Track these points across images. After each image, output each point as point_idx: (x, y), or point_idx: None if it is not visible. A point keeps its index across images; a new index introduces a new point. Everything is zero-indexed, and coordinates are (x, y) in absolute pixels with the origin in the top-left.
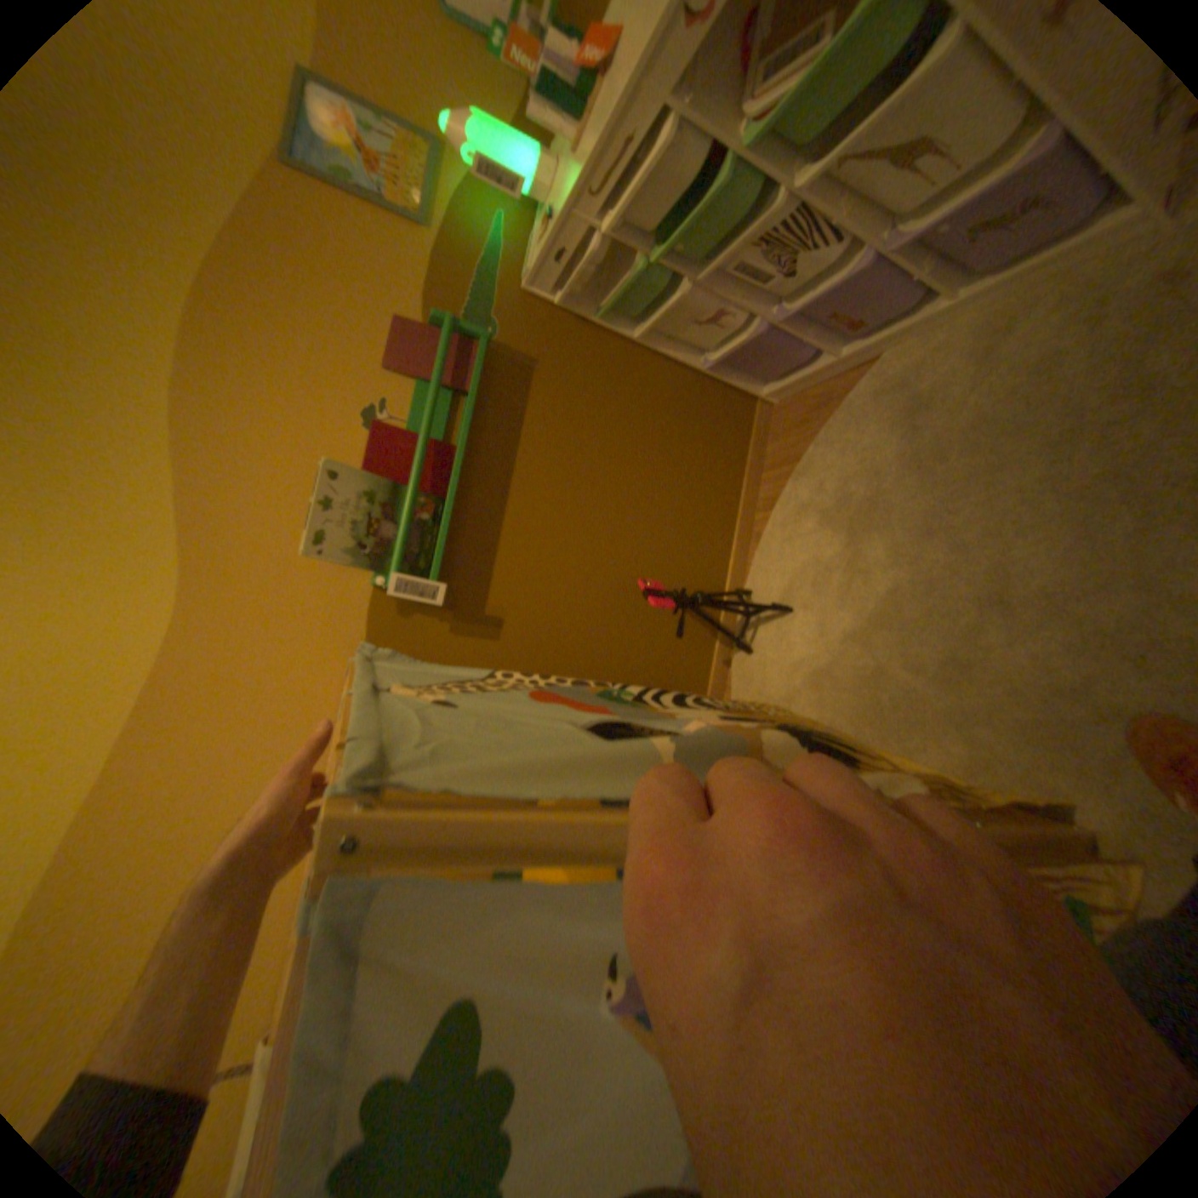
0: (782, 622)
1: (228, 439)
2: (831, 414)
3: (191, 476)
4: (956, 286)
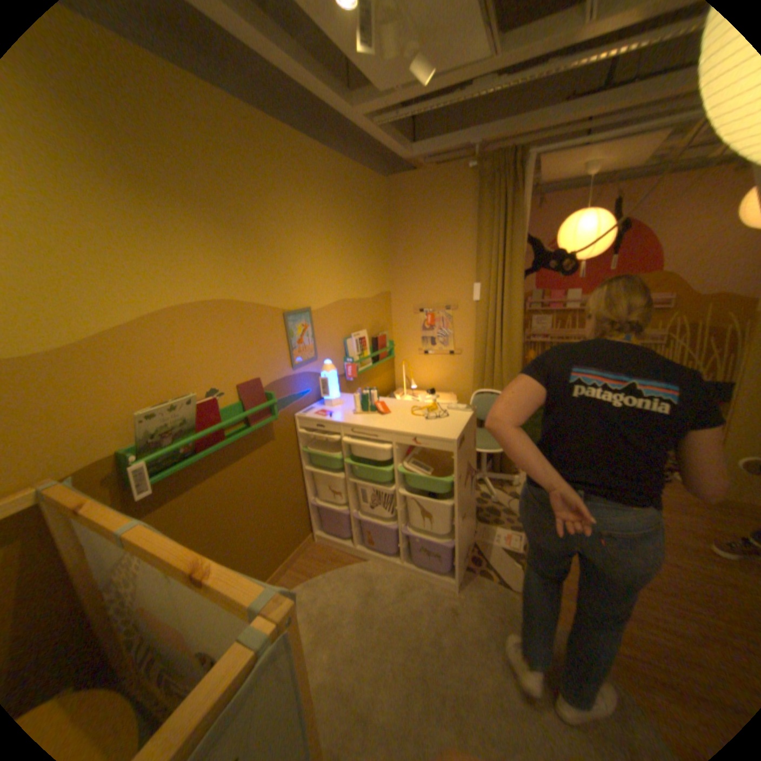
0: None
1: (164, 340)
2: (335, 567)
3: (132, 331)
4: (403, 559)
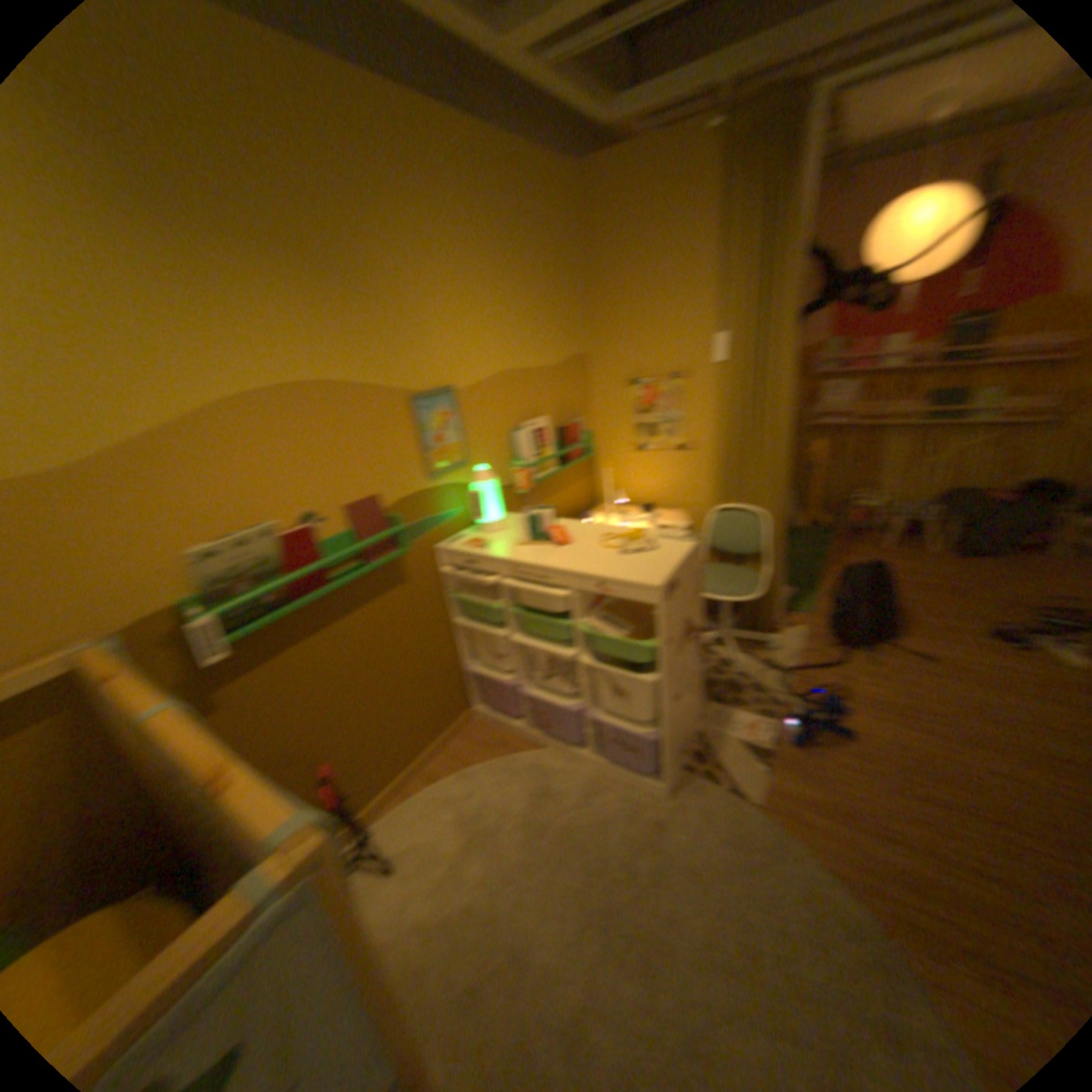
0: (370, 881)
1: (219, 446)
2: (496, 756)
3: (170, 436)
4: (590, 750)
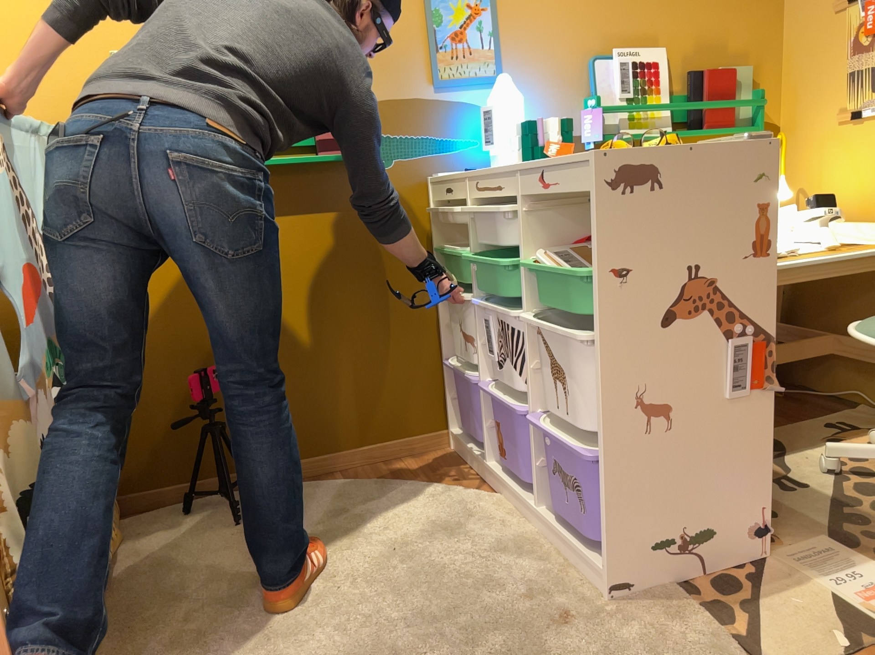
0: (223, 519)
1: None
2: (441, 483)
3: None
4: (540, 499)
